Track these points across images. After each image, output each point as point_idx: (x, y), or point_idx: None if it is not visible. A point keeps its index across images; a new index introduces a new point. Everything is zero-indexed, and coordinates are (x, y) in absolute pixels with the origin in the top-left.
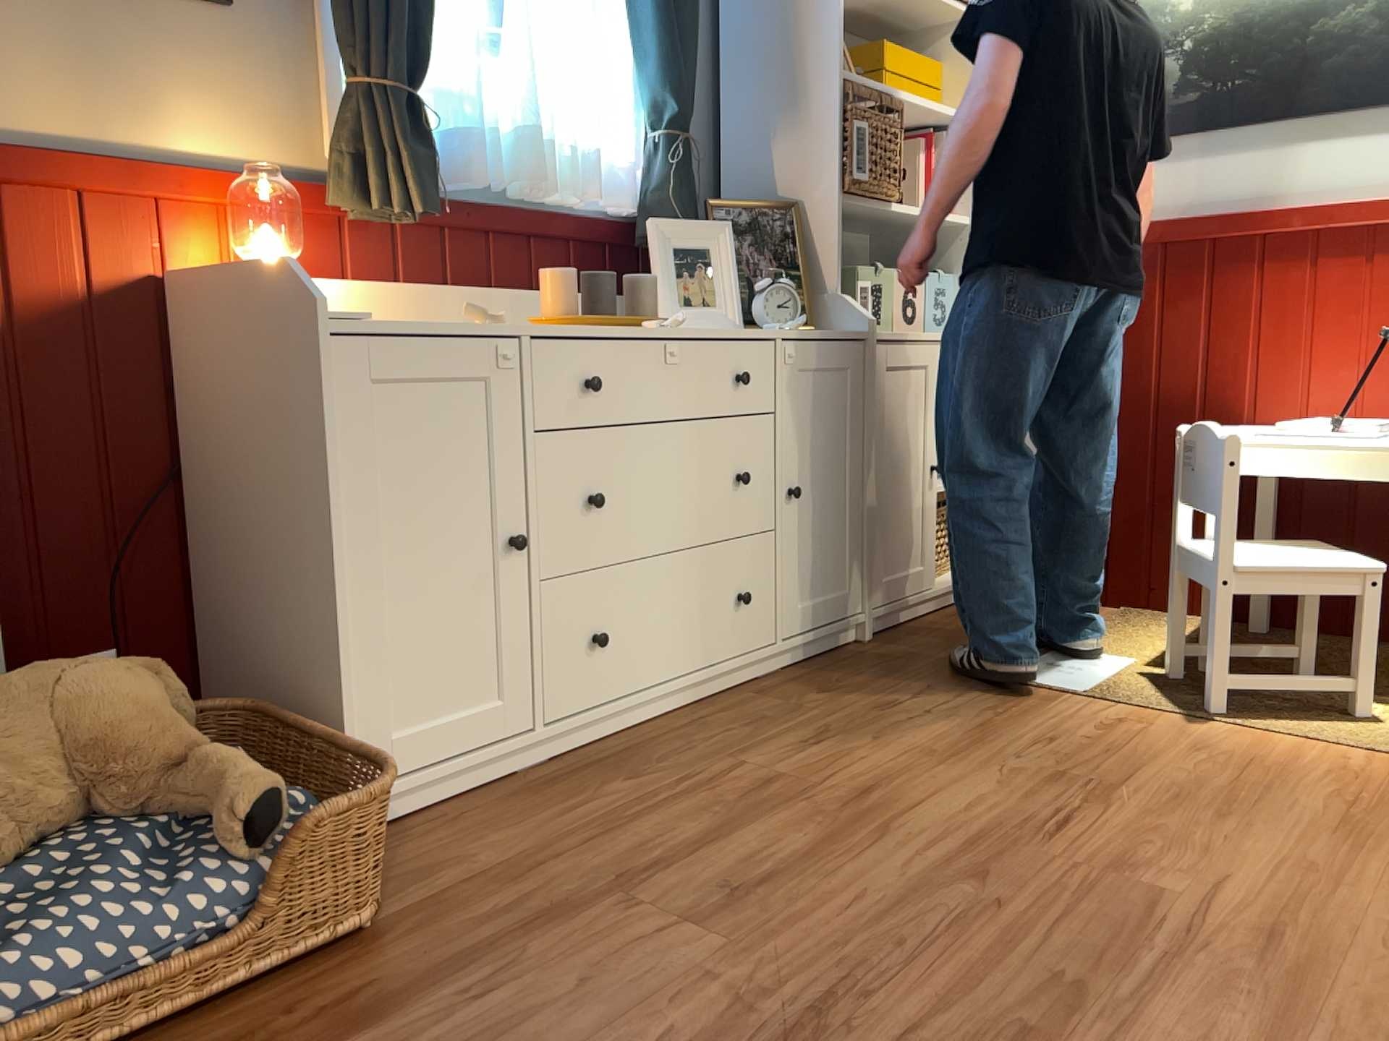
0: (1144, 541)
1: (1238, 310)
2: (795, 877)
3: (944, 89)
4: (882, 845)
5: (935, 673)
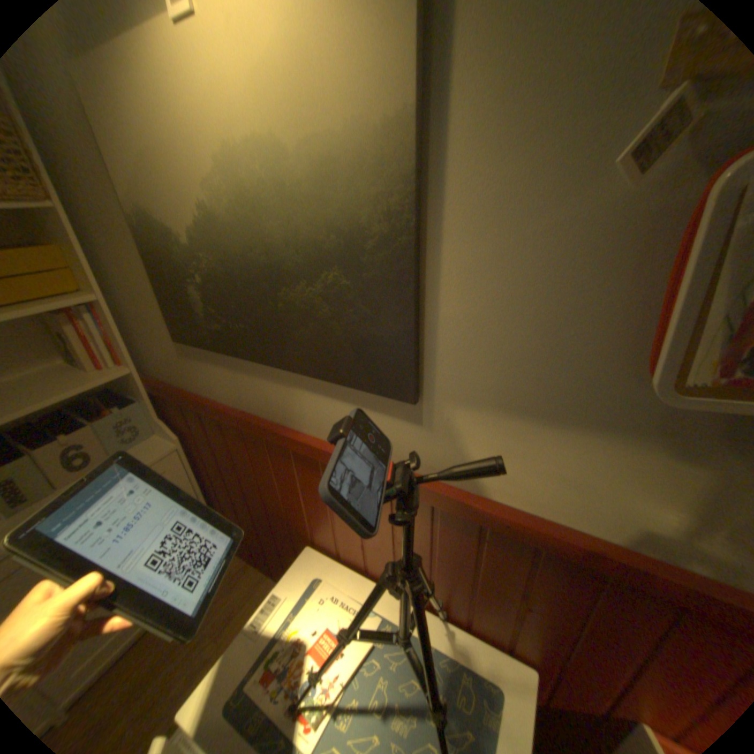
0: (282, 569)
1: (292, 485)
2: None
3: (71, 267)
4: None
5: None
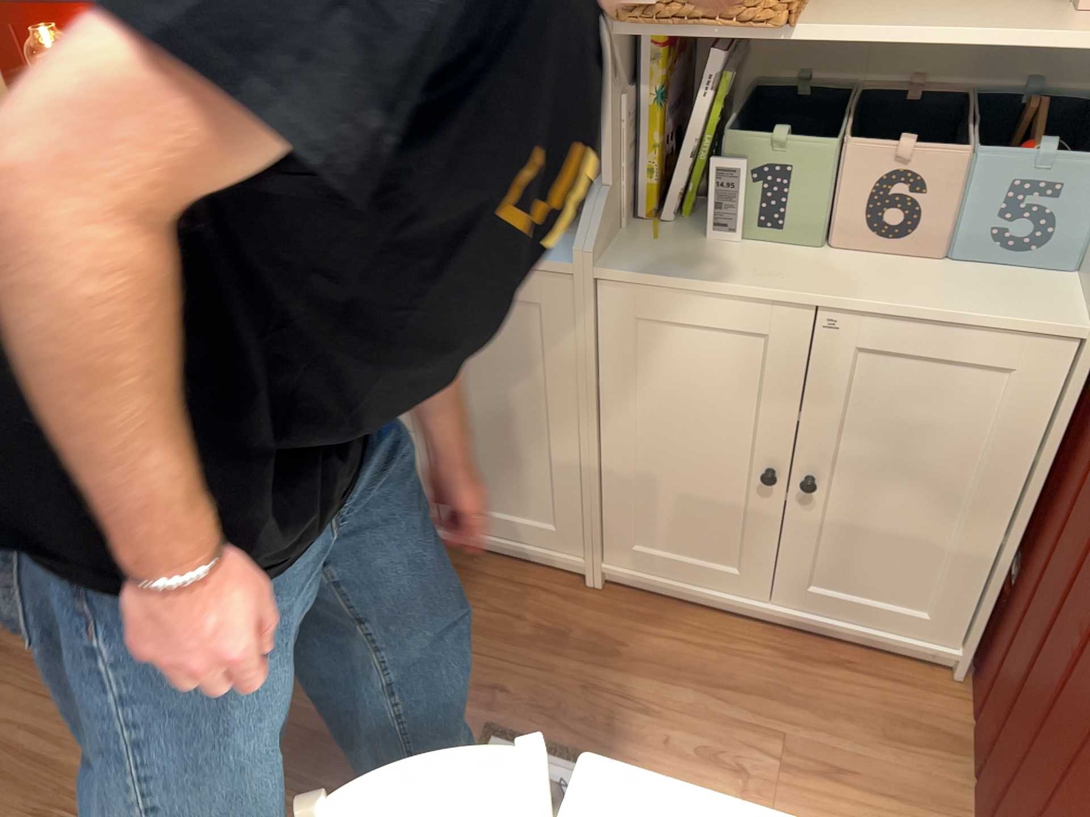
0: None
1: None
2: (5, 664)
3: None
4: (44, 703)
5: (492, 670)
